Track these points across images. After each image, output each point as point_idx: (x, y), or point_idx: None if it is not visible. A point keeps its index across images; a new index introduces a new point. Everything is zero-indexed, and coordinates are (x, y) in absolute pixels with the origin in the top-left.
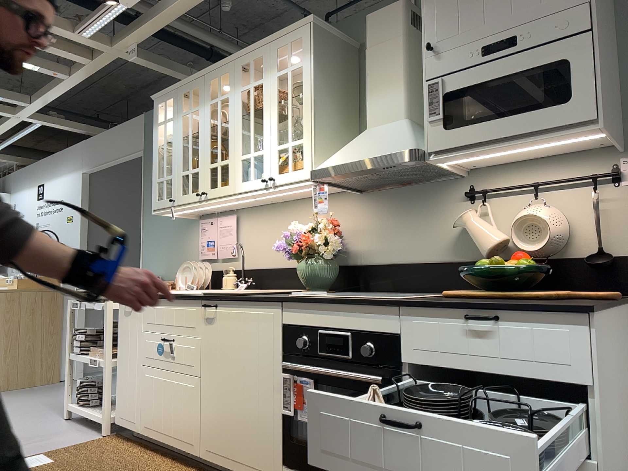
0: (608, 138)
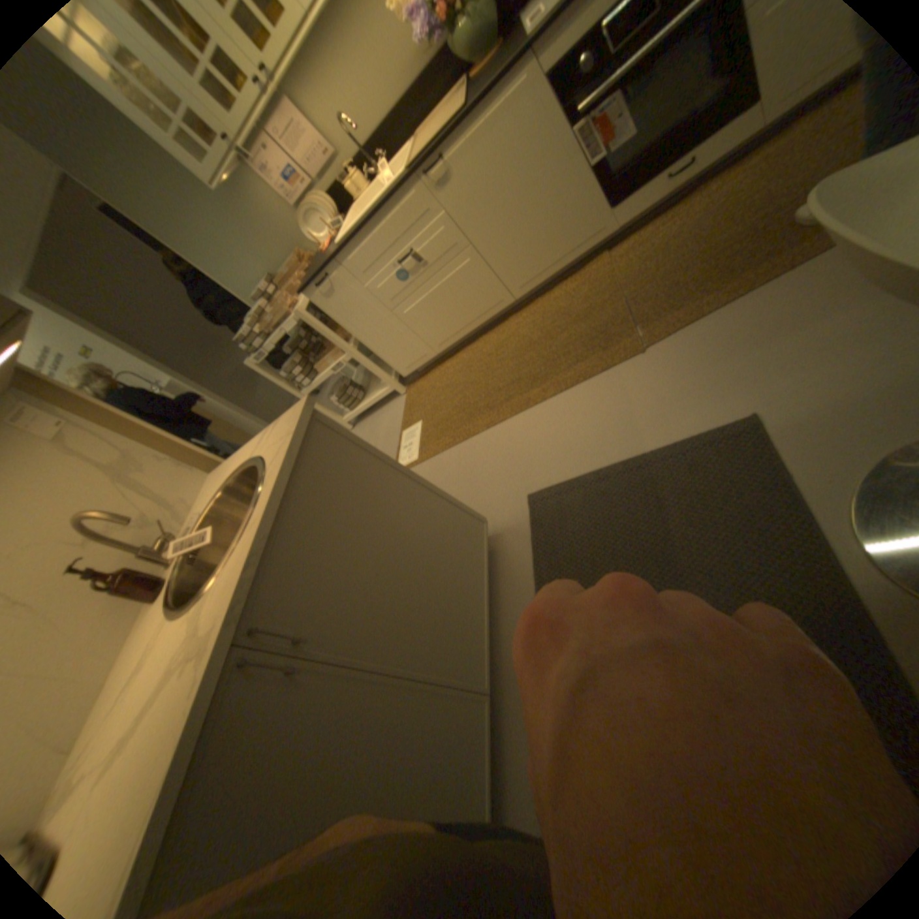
0: None
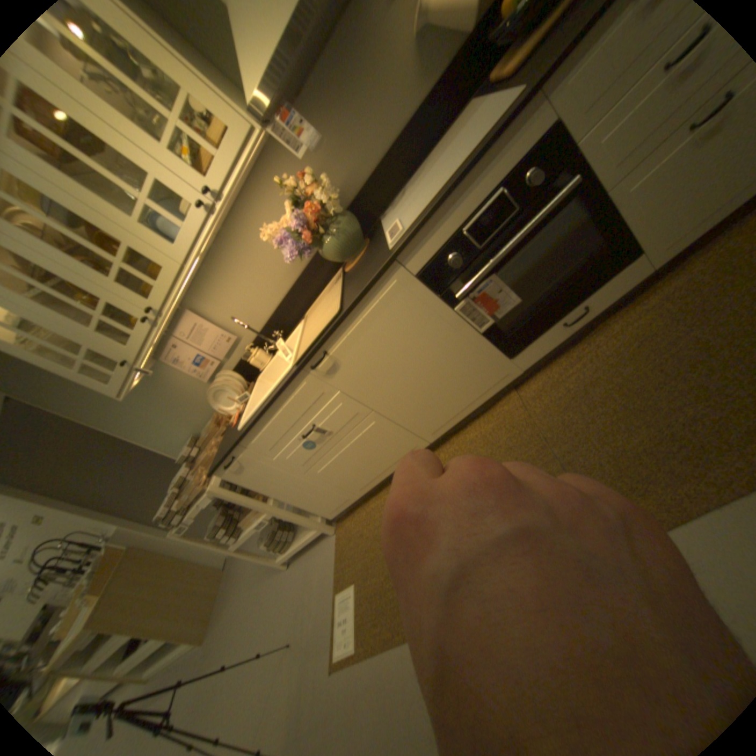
0: None
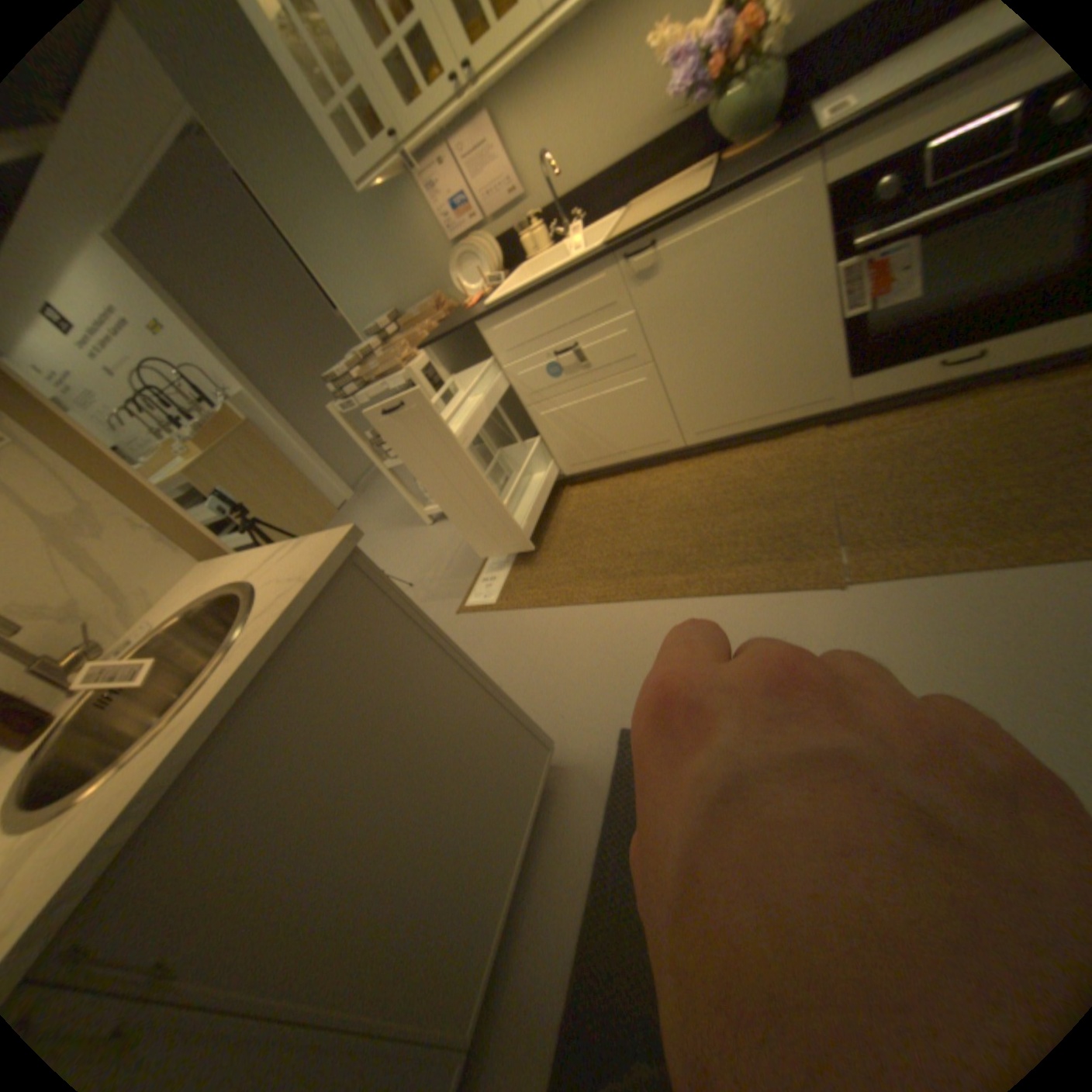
0: None
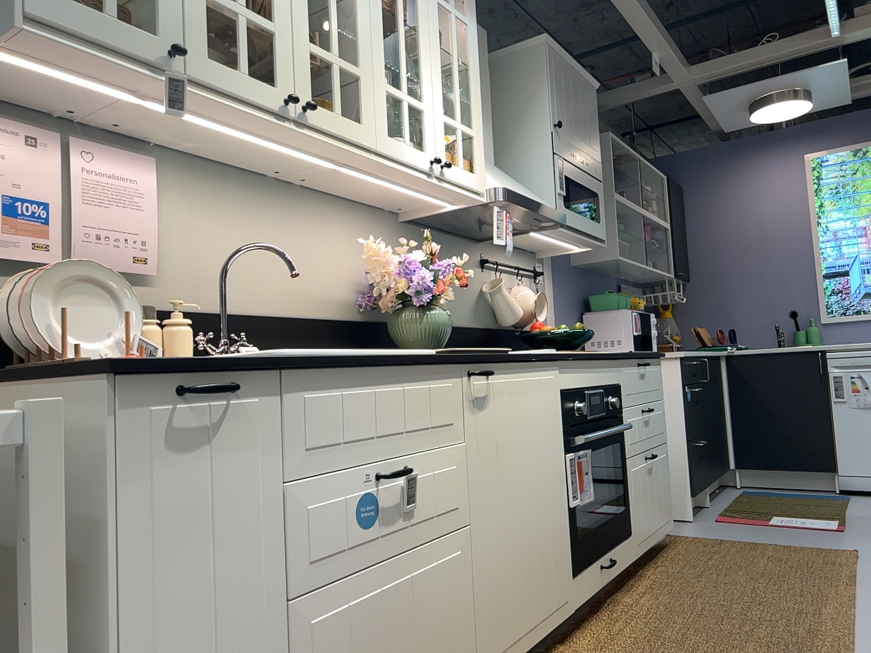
0: (574, 251)
